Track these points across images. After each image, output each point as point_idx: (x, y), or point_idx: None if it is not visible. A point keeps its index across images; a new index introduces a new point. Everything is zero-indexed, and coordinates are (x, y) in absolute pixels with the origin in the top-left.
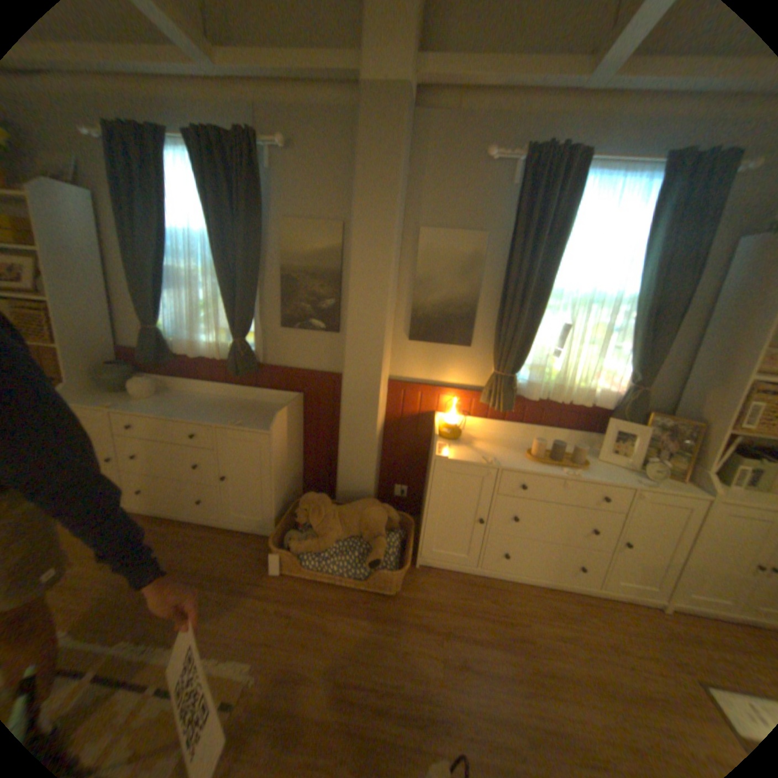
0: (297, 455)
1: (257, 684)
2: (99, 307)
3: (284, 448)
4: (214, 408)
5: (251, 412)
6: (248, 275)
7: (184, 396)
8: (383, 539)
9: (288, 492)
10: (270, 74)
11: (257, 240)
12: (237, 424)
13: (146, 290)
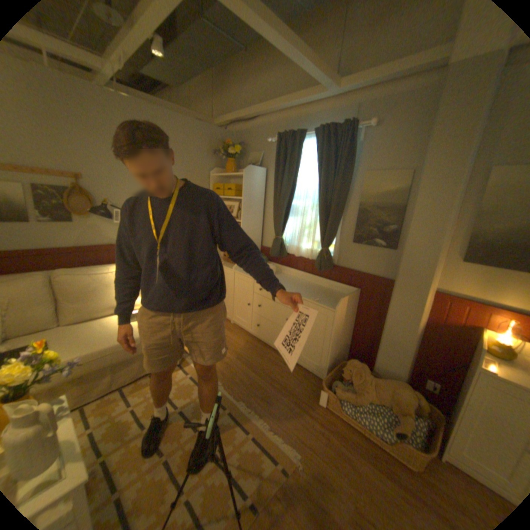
0: (349, 330)
1: (304, 472)
2: (258, 226)
3: (342, 323)
4: (303, 287)
5: (324, 294)
6: (337, 208)
7: (288, 277)
8: (412, 420)
9: (338, 354)
10: (374, 81)
11: (347, 187)
12: (315, 300)
13: (281, 217)
